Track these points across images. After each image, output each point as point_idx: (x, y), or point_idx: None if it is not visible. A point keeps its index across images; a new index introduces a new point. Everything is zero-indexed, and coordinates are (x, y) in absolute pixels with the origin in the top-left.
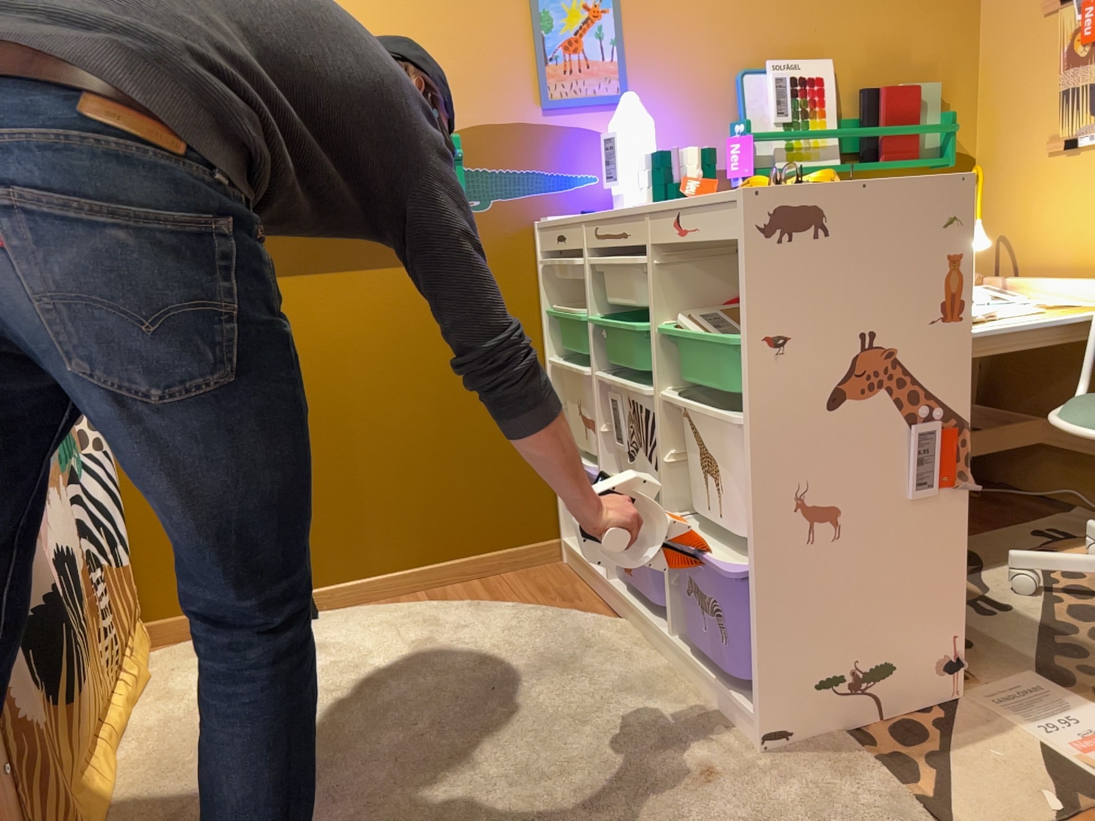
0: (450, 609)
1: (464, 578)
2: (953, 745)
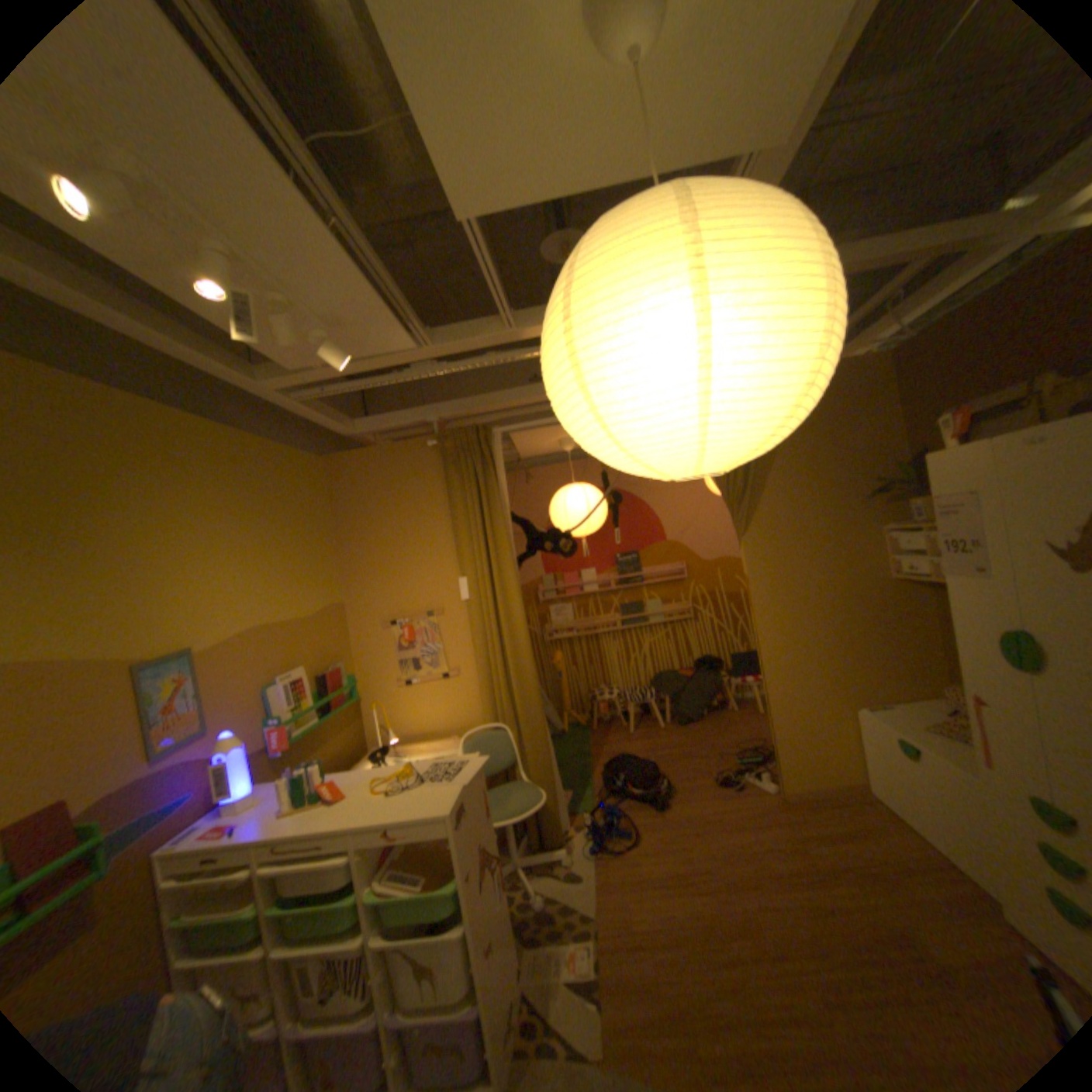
0: None
1: None
2: (541, 1016)
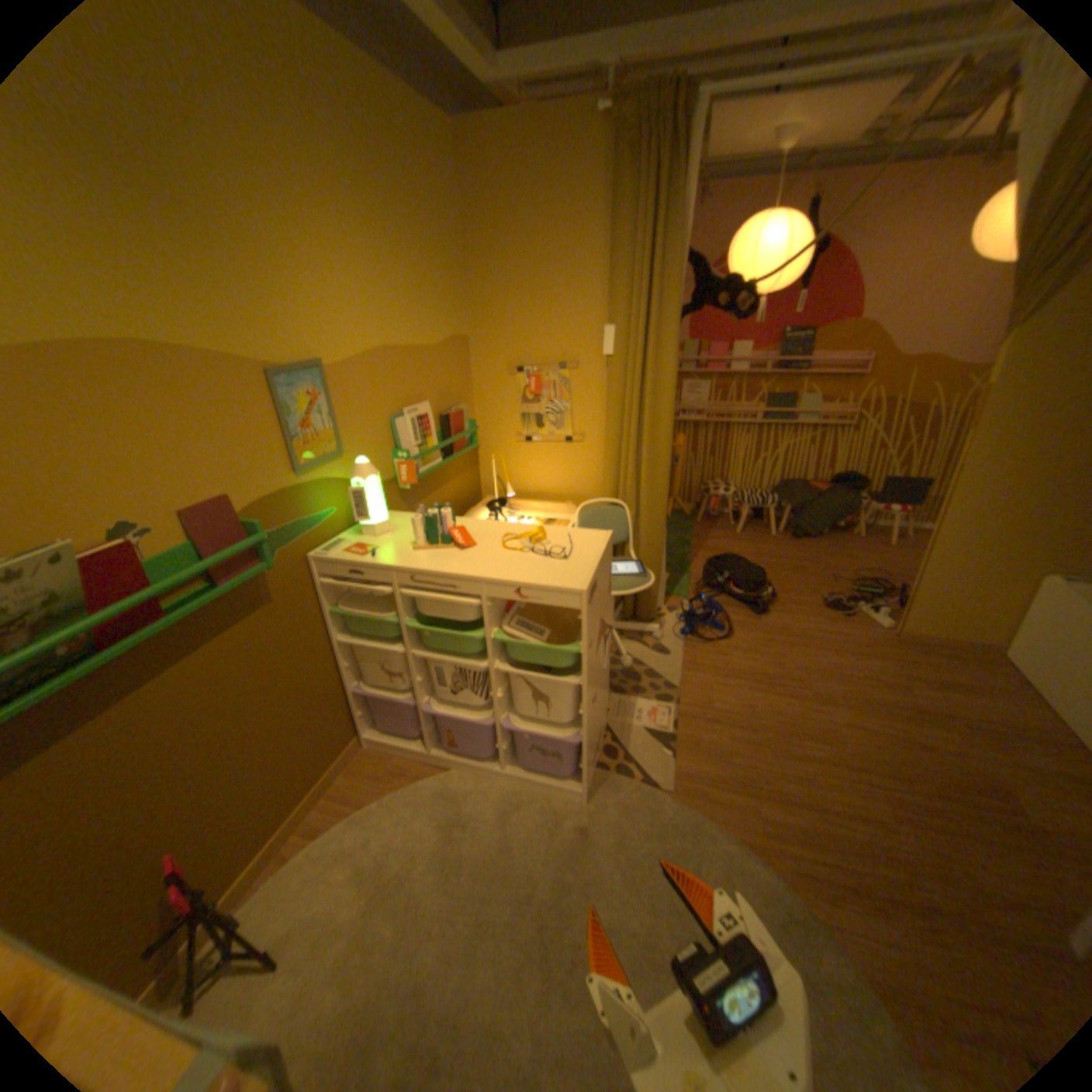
0: (339, 835)
1: (314, 804)
2: (623, 745)
